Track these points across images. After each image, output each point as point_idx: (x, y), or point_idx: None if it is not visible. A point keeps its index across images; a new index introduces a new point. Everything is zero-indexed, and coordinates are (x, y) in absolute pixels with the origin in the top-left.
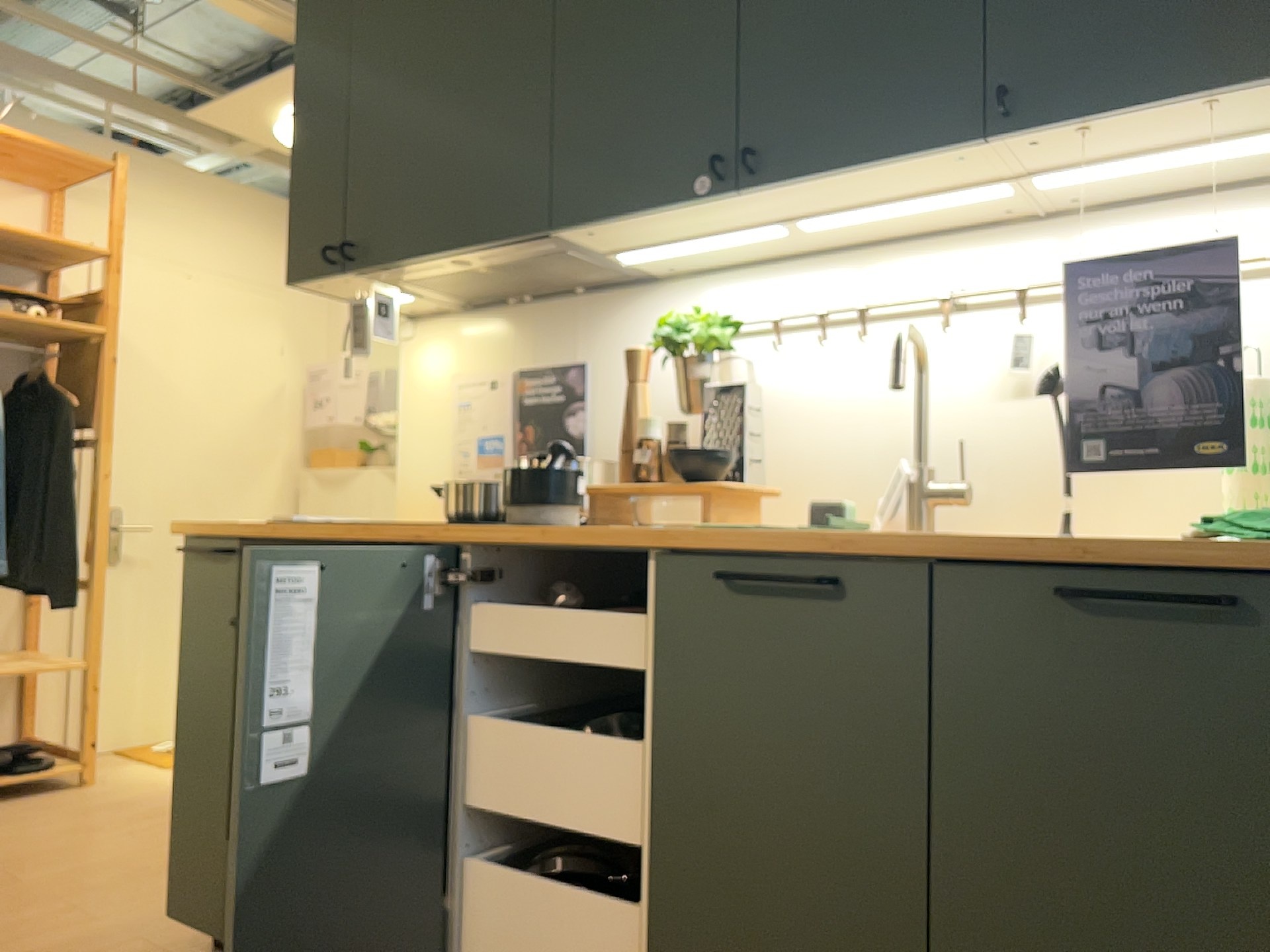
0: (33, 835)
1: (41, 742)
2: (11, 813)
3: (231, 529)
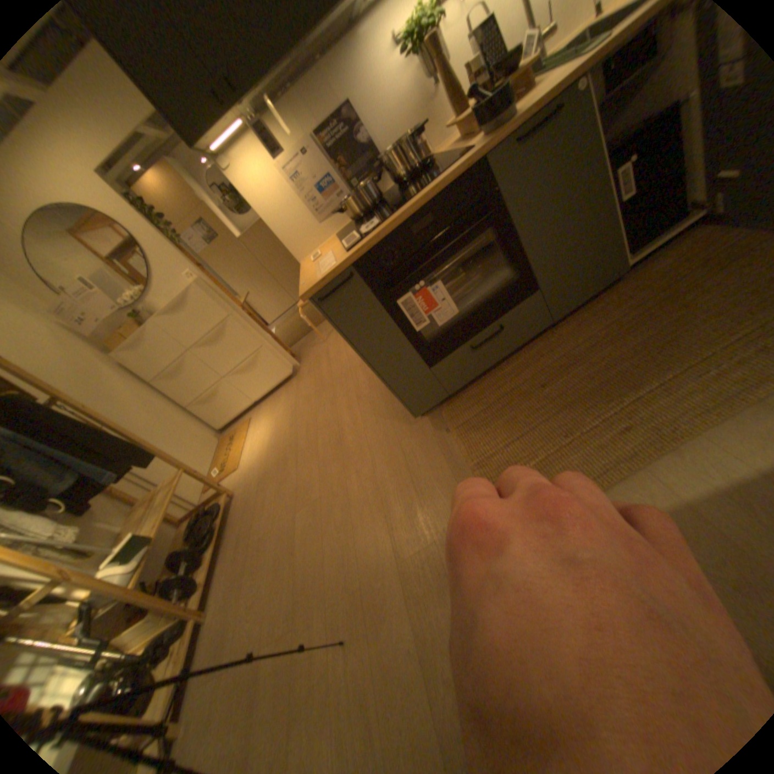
0: (271, 502)
1: (181, 516)
2: (239, 517)
3: (346, 261)
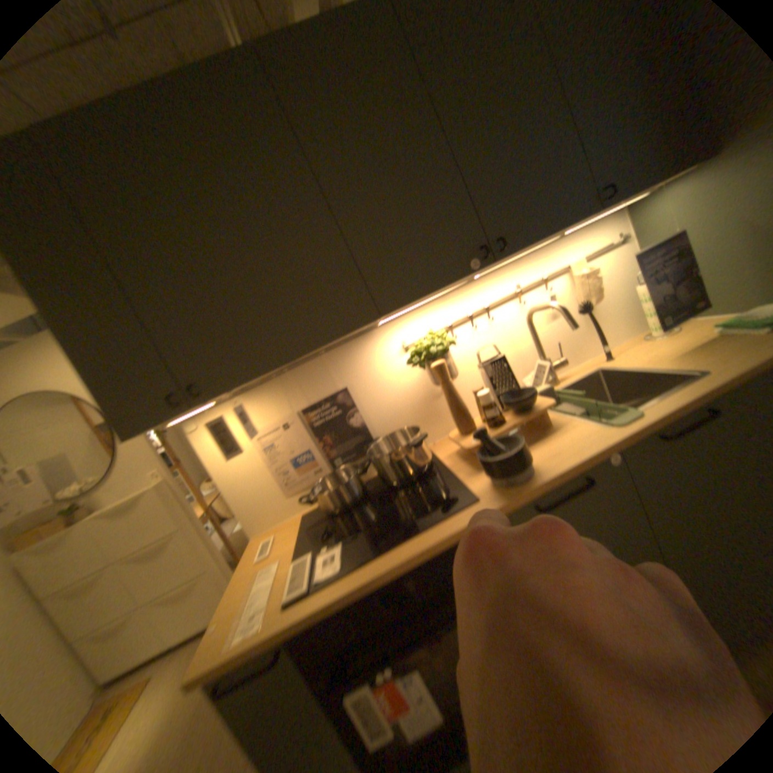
0: None
1: None
2: None
3: (274, 637)
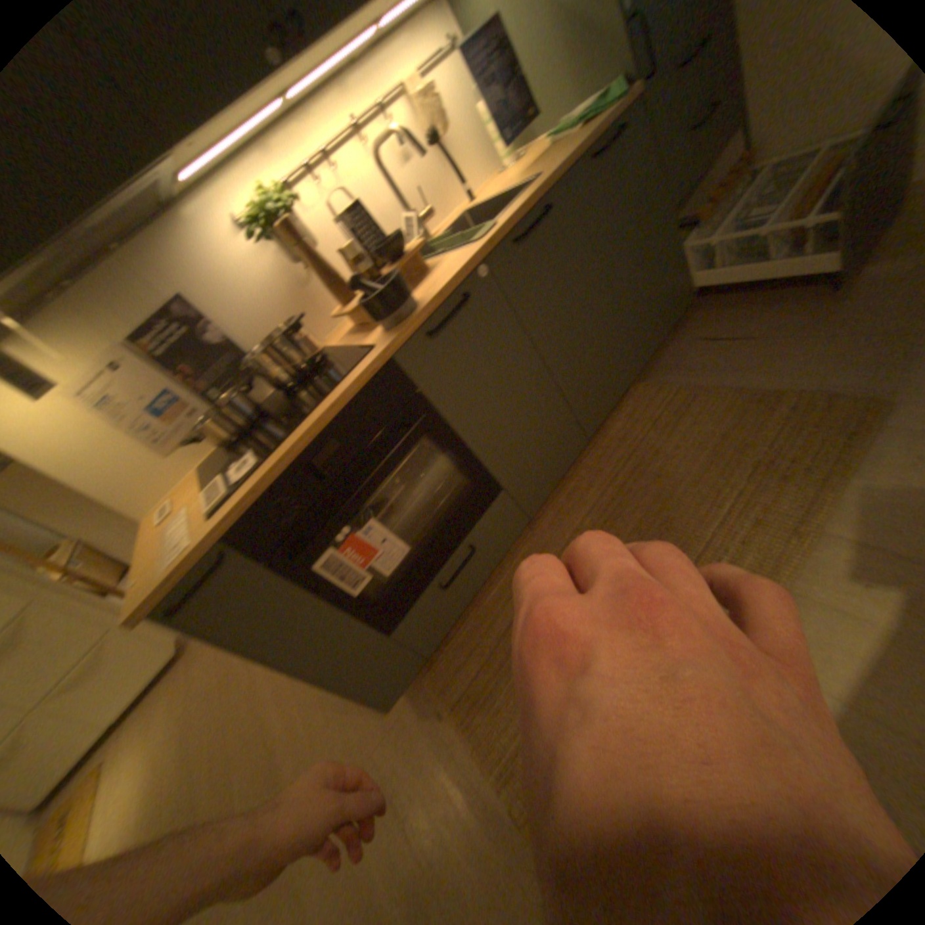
0: None
1: None
2: None
3: (211, 537)
